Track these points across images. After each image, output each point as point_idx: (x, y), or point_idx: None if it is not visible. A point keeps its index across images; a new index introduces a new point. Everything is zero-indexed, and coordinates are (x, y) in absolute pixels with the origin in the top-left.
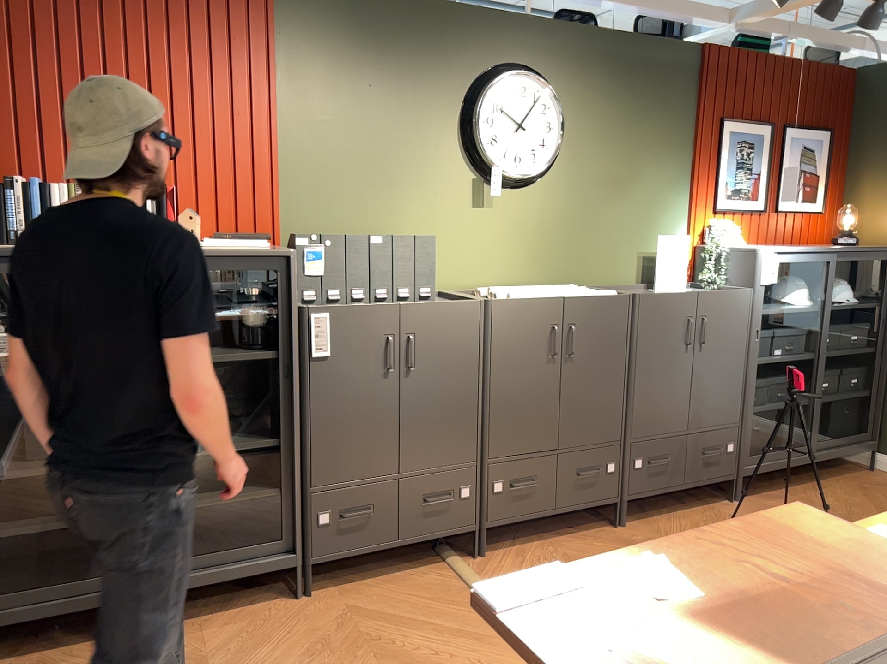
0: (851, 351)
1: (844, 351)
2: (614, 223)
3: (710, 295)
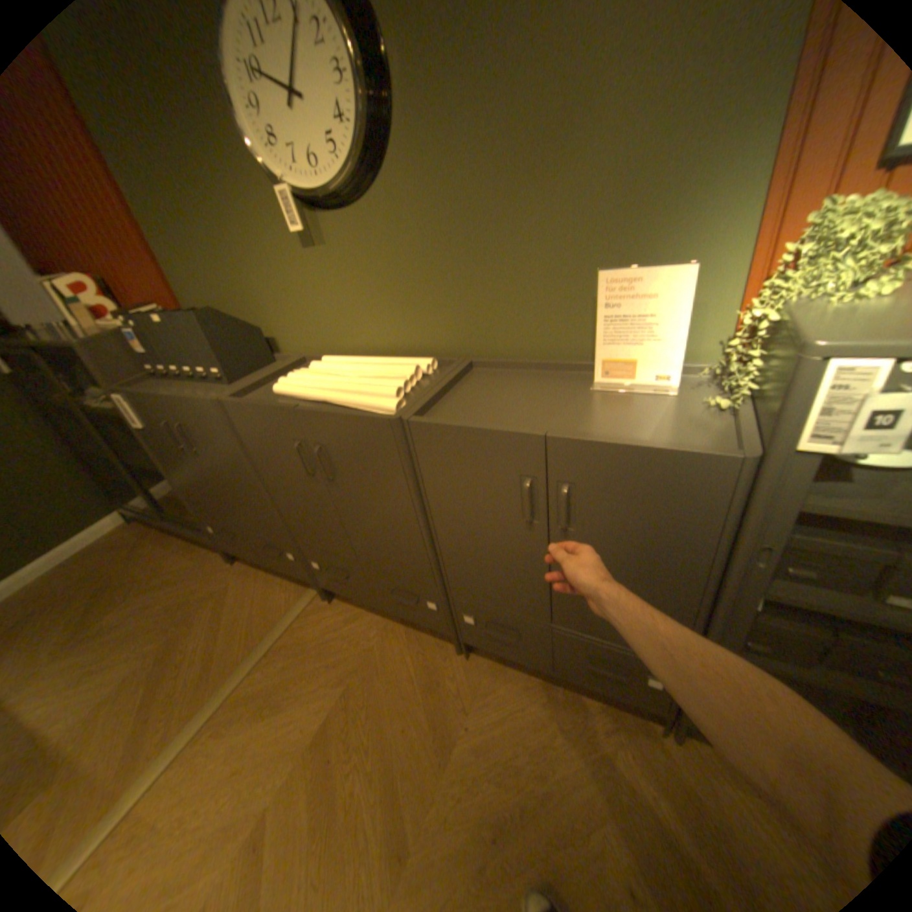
0: None
1: None
2: (530, 243)
3: (581, 447)
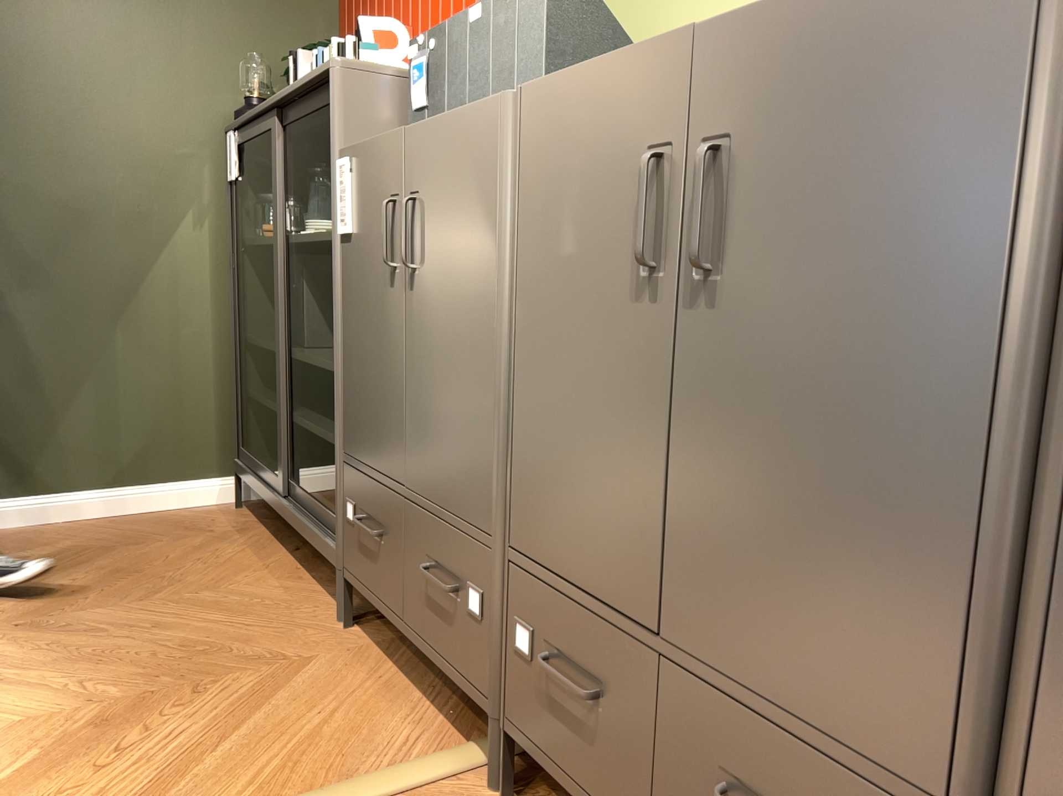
0: None
1: None
2: None
3: None
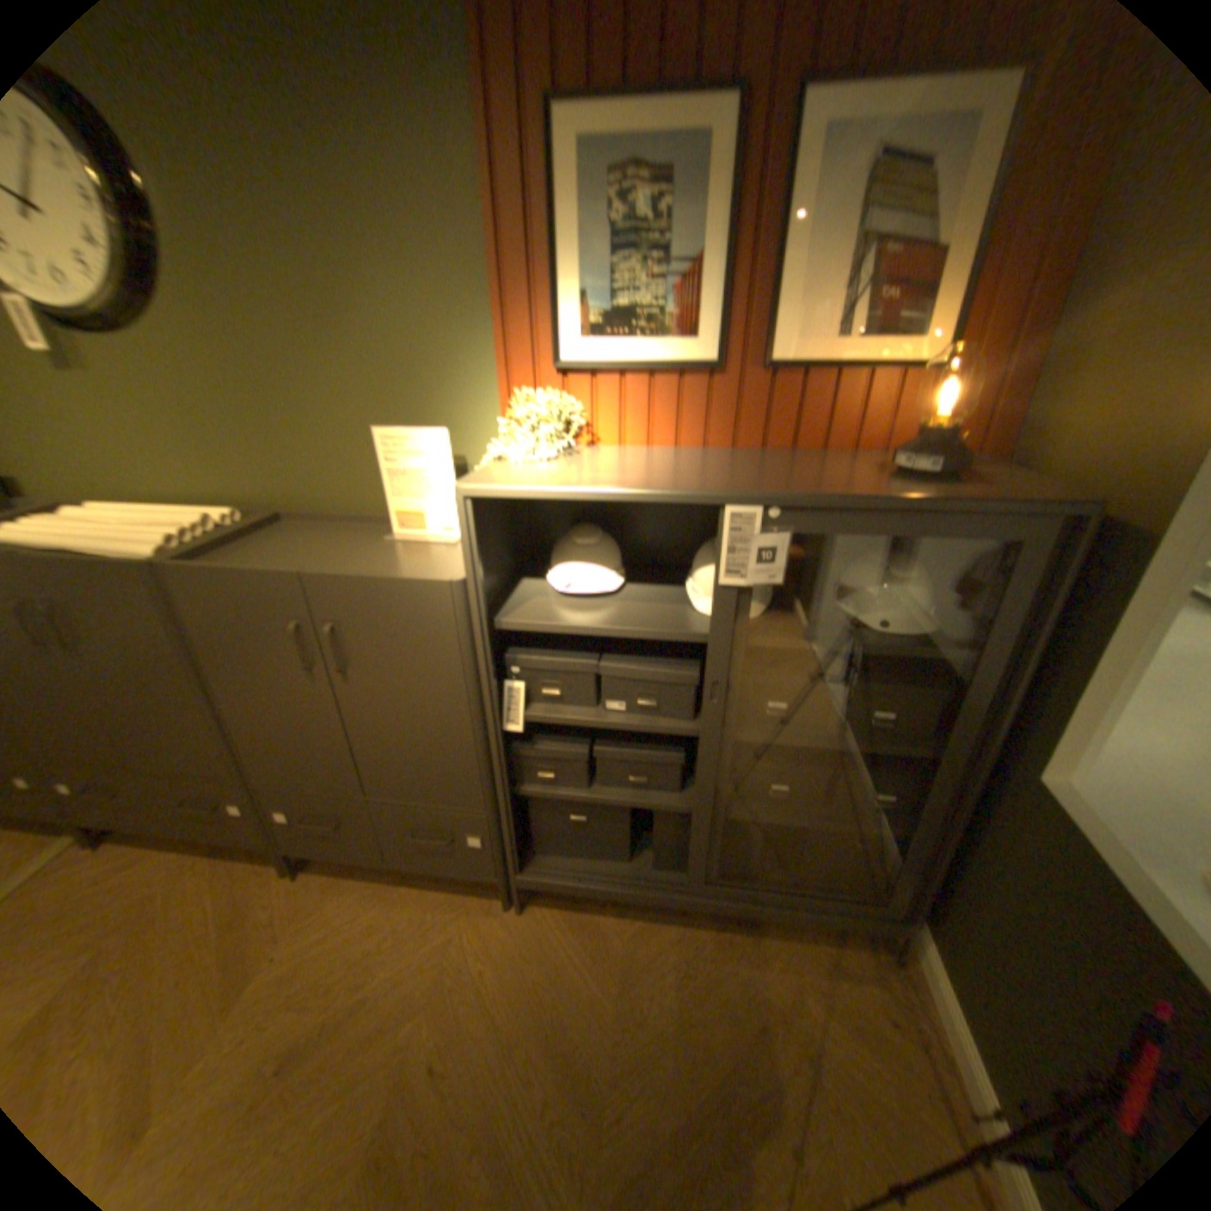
0: (856, 745)
1: (837, 738)
2: (322, 396)
3: (331, 582)
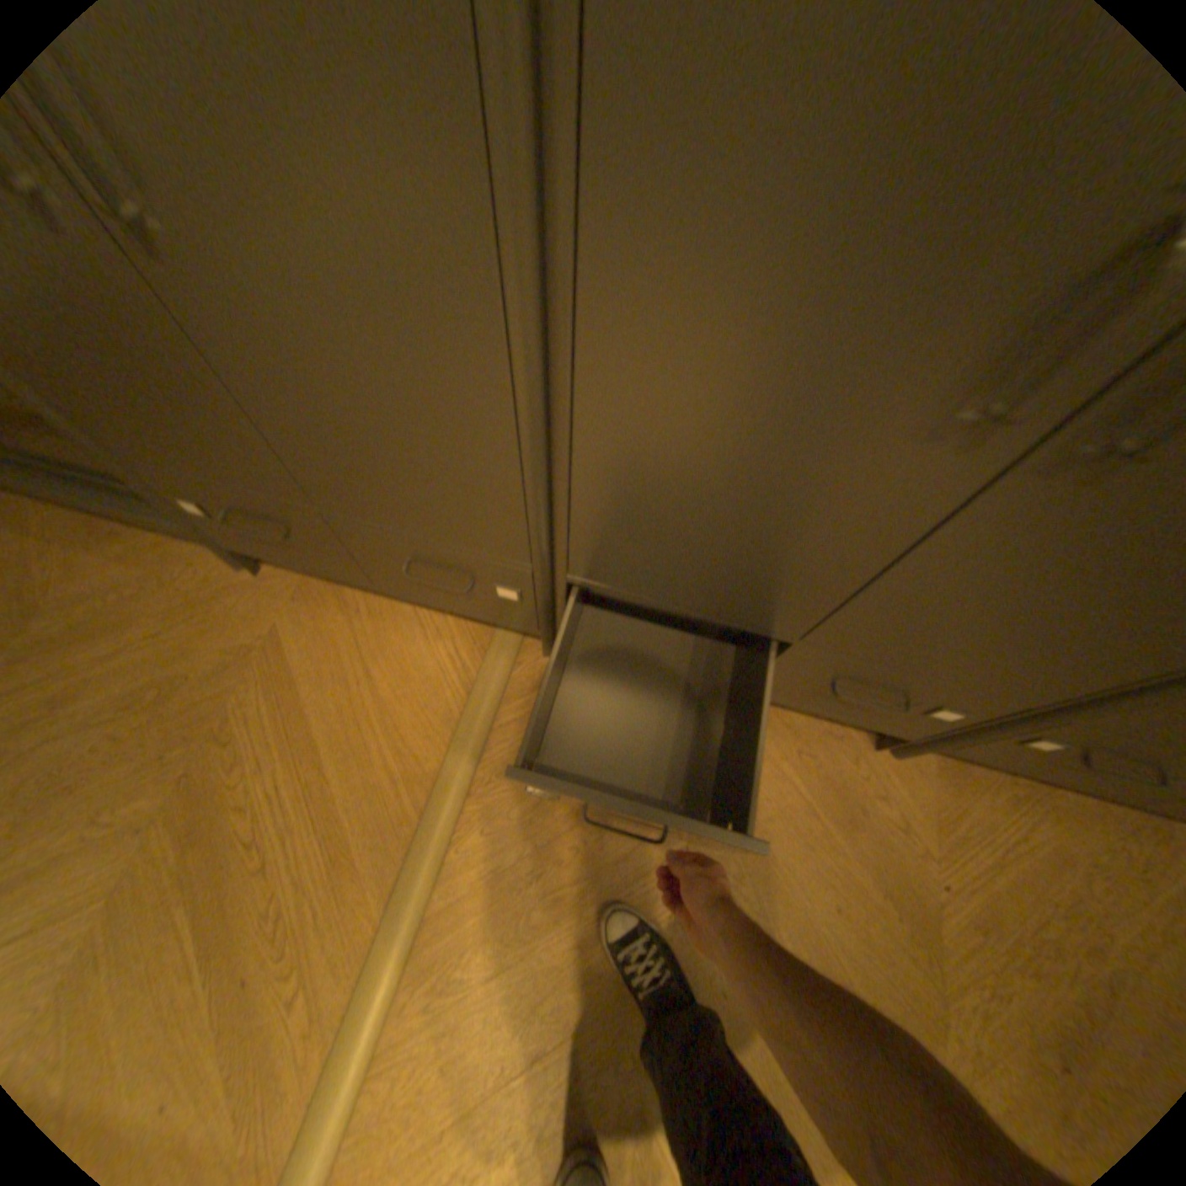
0: None
1: None
2: None
3: None
